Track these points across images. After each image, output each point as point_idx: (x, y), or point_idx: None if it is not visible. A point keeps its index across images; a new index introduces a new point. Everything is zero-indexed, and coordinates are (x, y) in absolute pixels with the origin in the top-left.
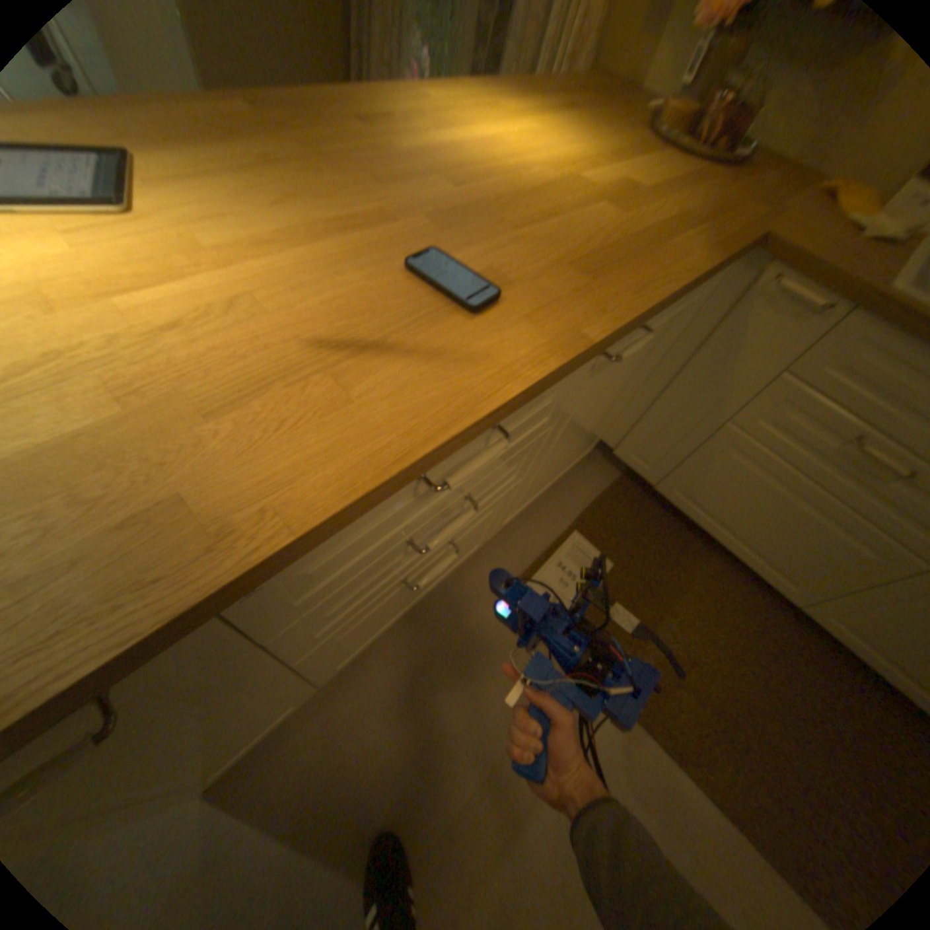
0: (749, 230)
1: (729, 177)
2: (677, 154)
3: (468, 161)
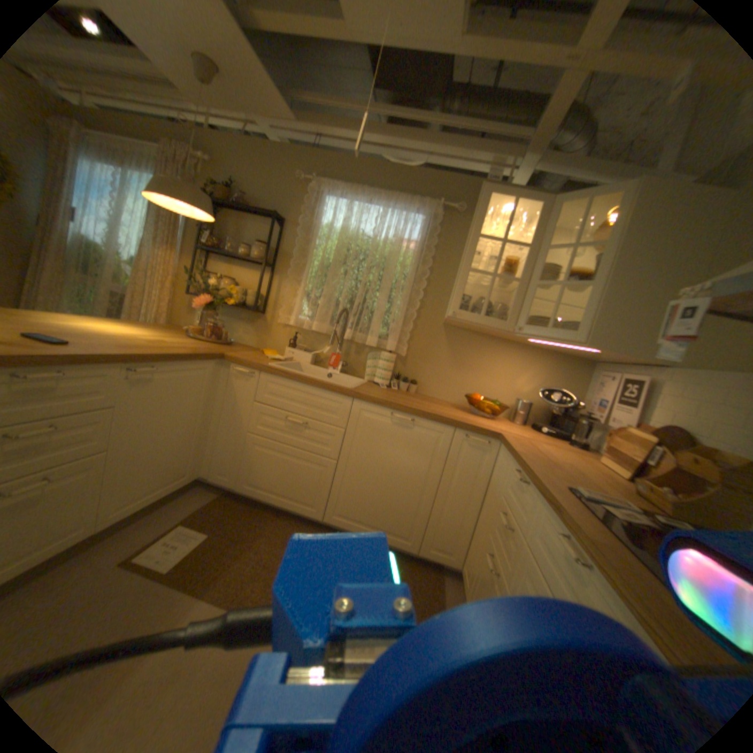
0: (212, 353)
1: (217, 346)
2: (194, 341)
3: (71, 328)
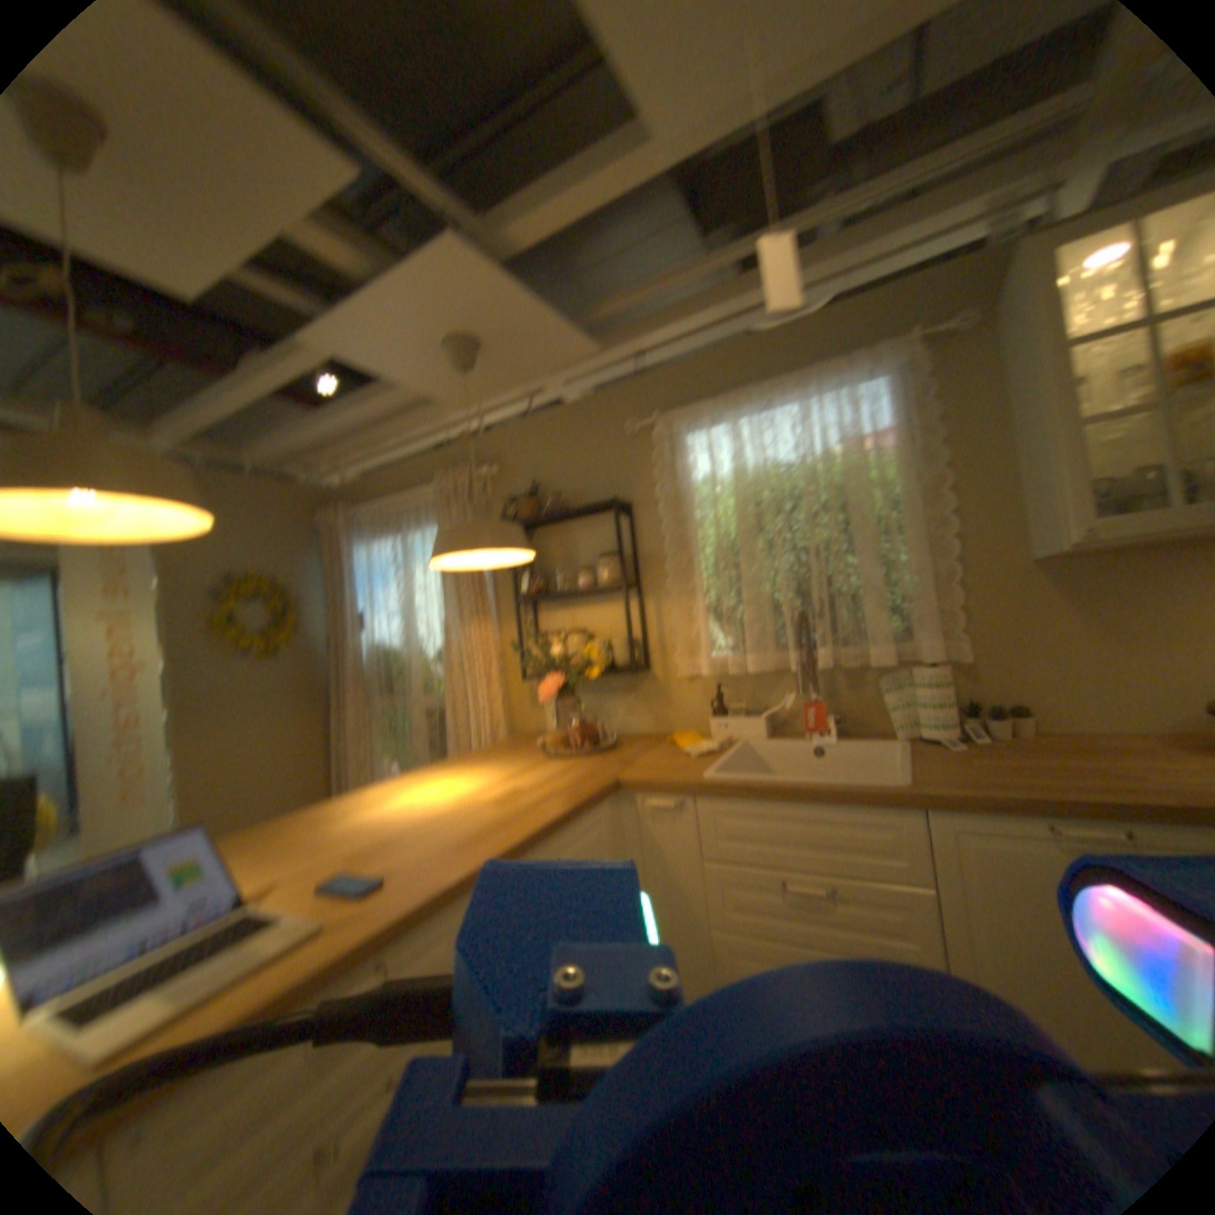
0: (600, 787)
1: (598, 762)
2: (560, 764)
3: (386, 826)
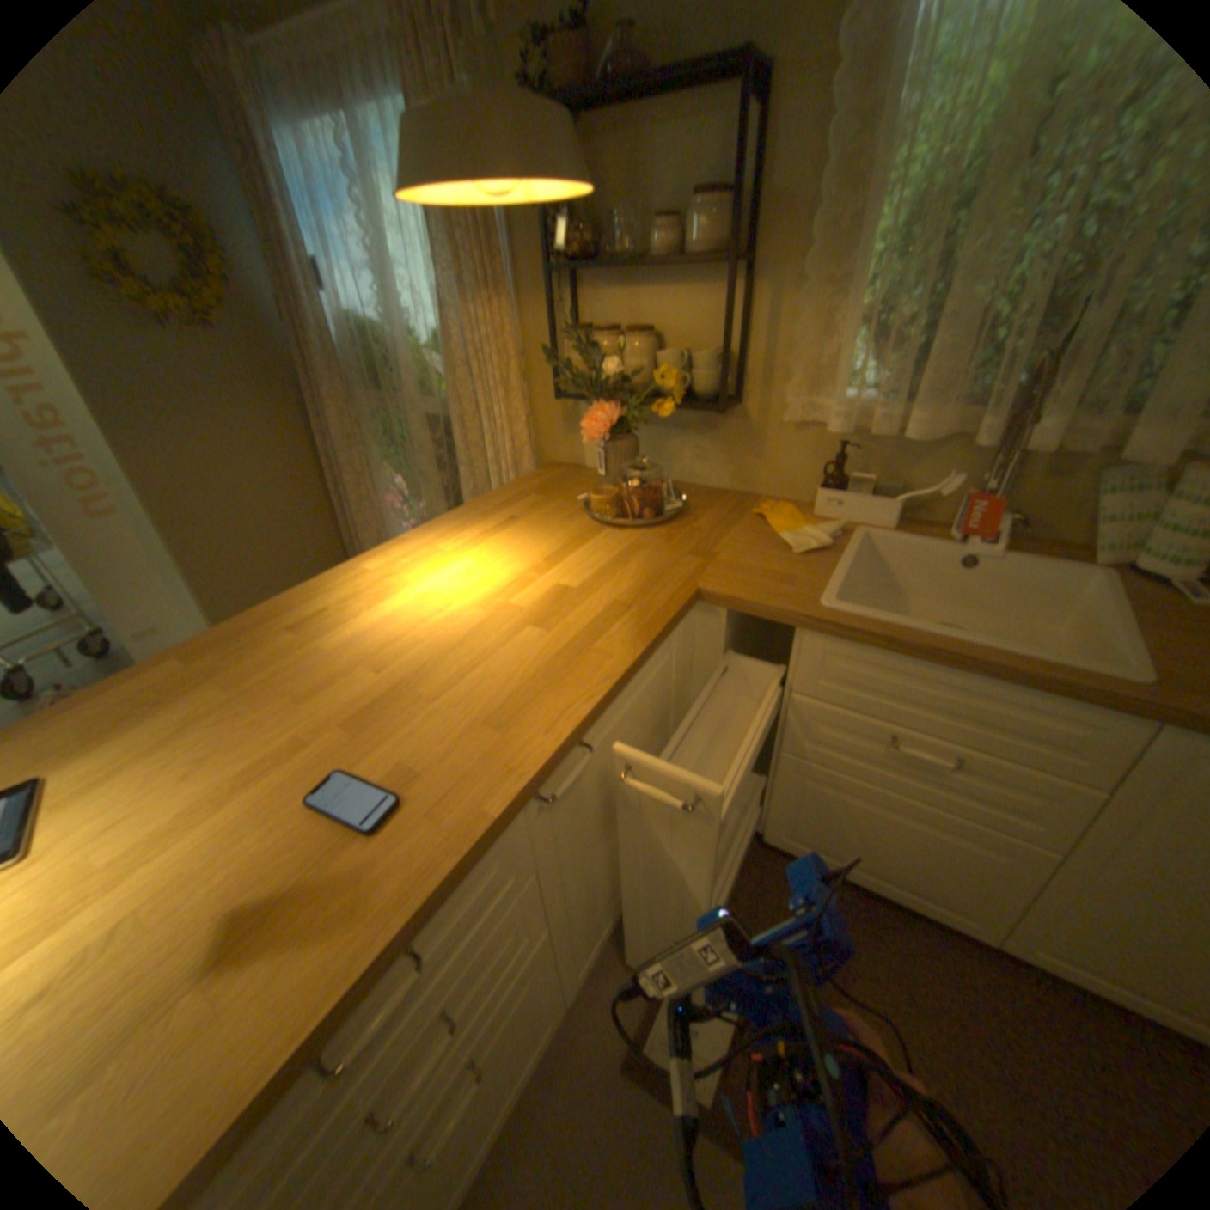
0: (675, 599)
1: (662, 539)
2: (611, 534)
3: (393, 638)
